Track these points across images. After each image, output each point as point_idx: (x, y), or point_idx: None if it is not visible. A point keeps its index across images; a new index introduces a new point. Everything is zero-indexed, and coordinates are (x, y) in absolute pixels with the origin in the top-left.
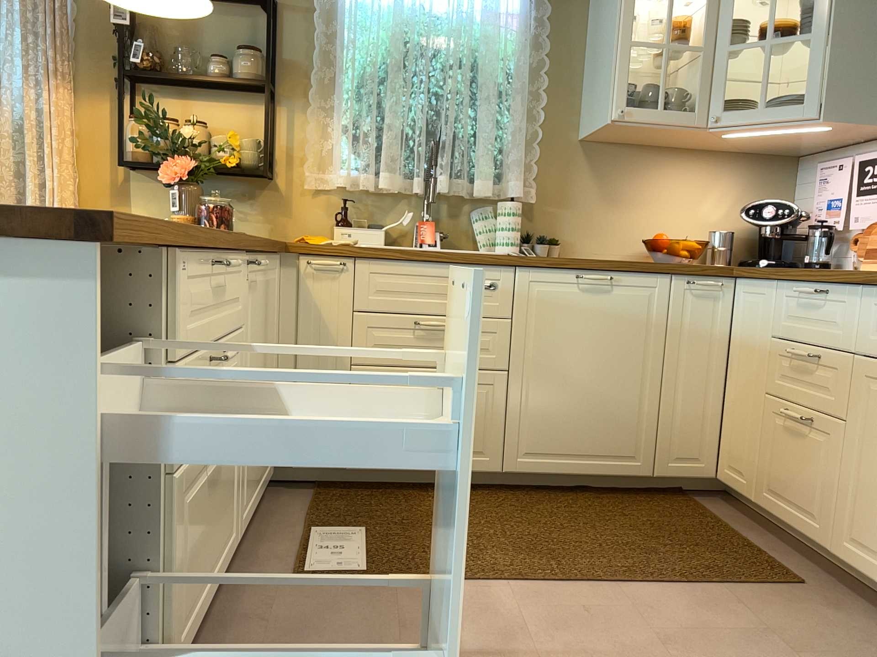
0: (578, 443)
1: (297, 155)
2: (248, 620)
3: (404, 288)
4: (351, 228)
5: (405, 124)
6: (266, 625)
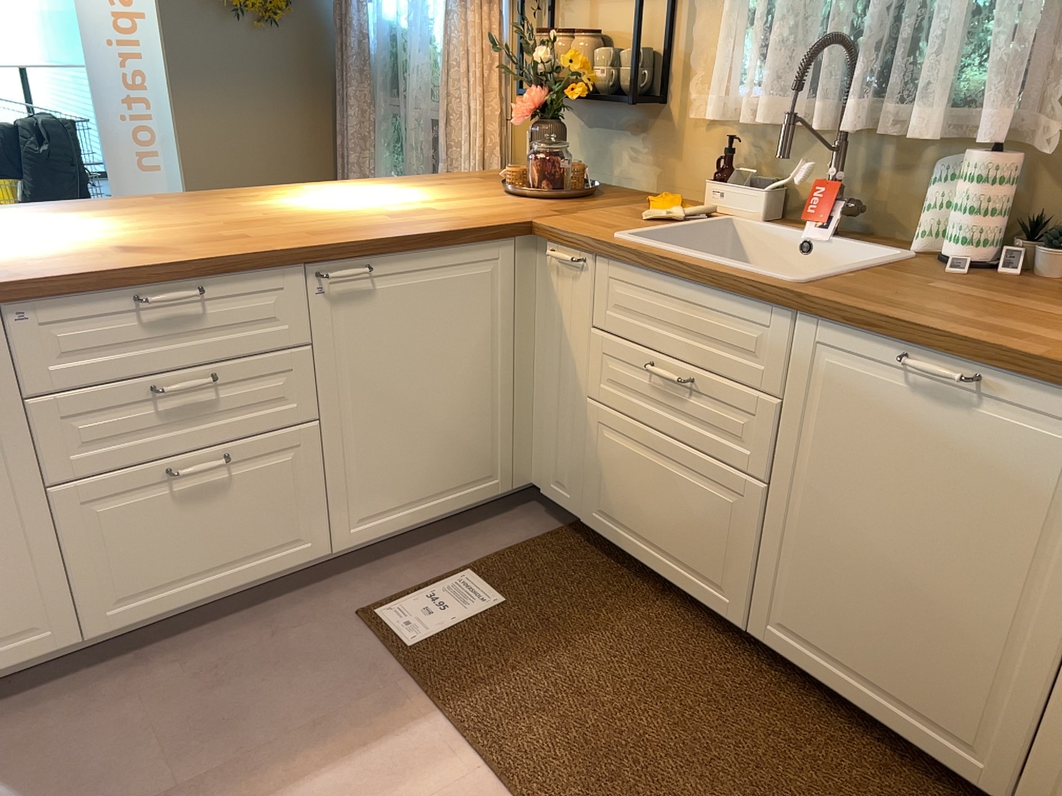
0: (864, 657)
1: (691, 68)
2: (276, 624)
3: (644, 309)
4: (722, 186)
5: (816, 6)
6: (275, 638)
